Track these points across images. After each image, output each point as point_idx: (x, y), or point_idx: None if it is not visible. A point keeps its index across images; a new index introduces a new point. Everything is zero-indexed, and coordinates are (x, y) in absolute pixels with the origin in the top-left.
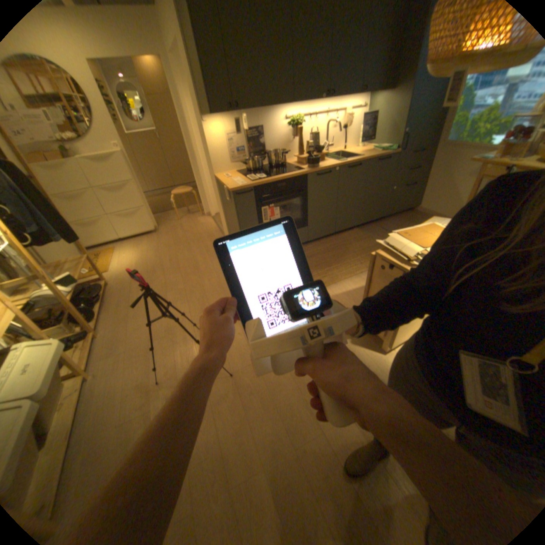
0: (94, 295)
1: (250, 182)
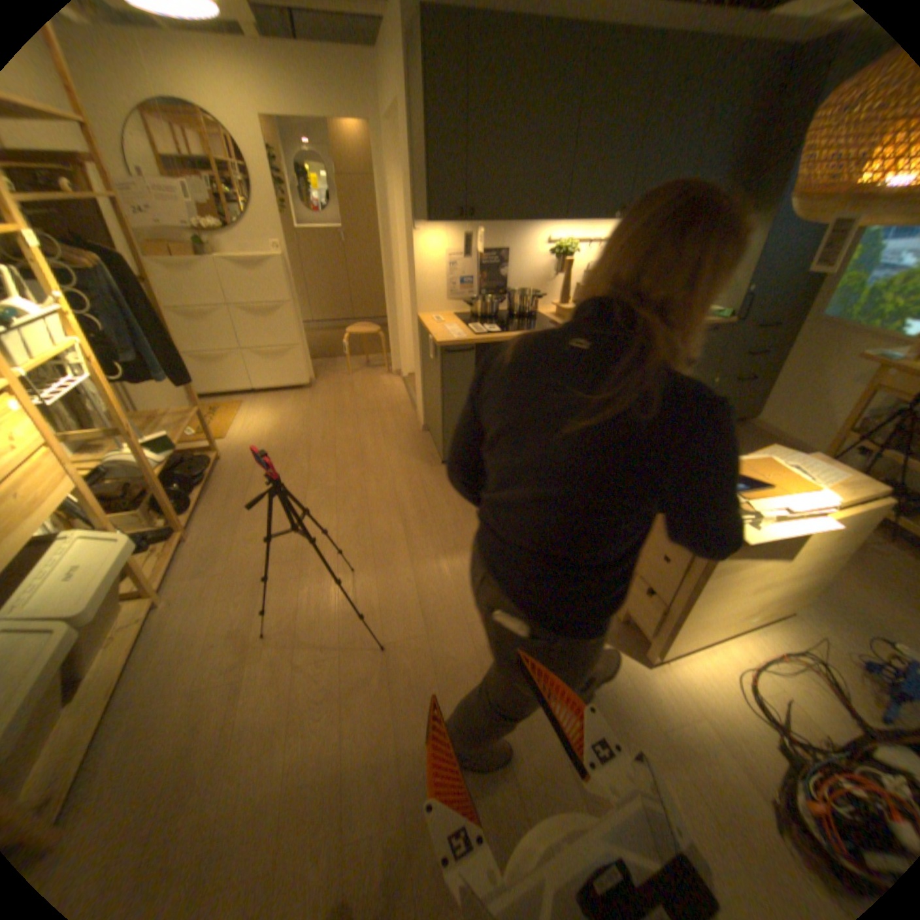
0: (198, 474)
1: (473, 336)
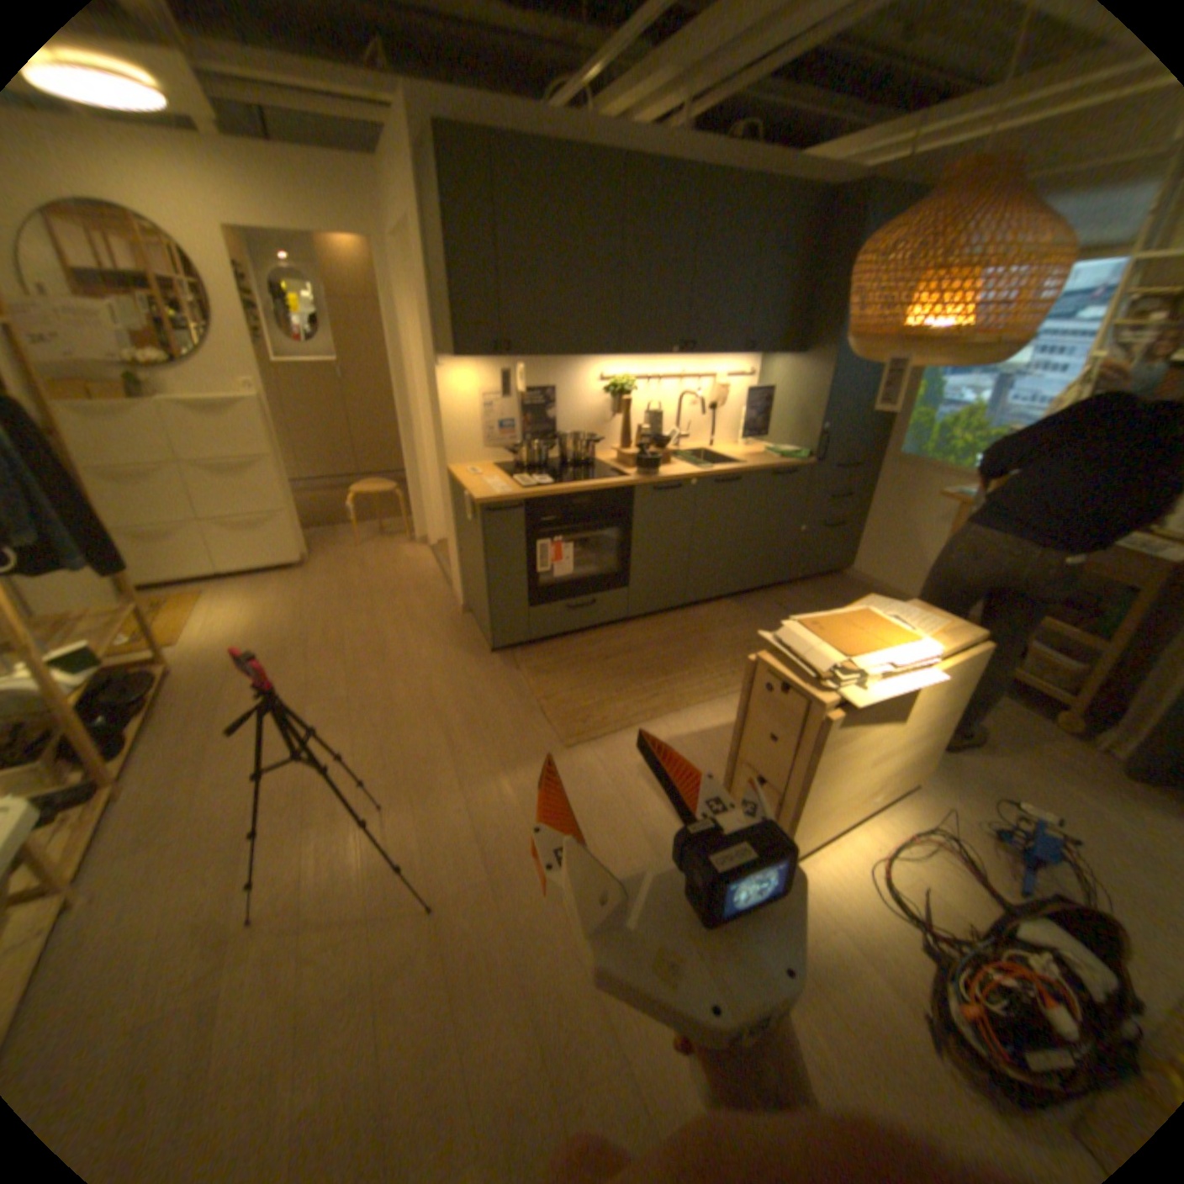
0: (136, 697)
1: (521, 490)
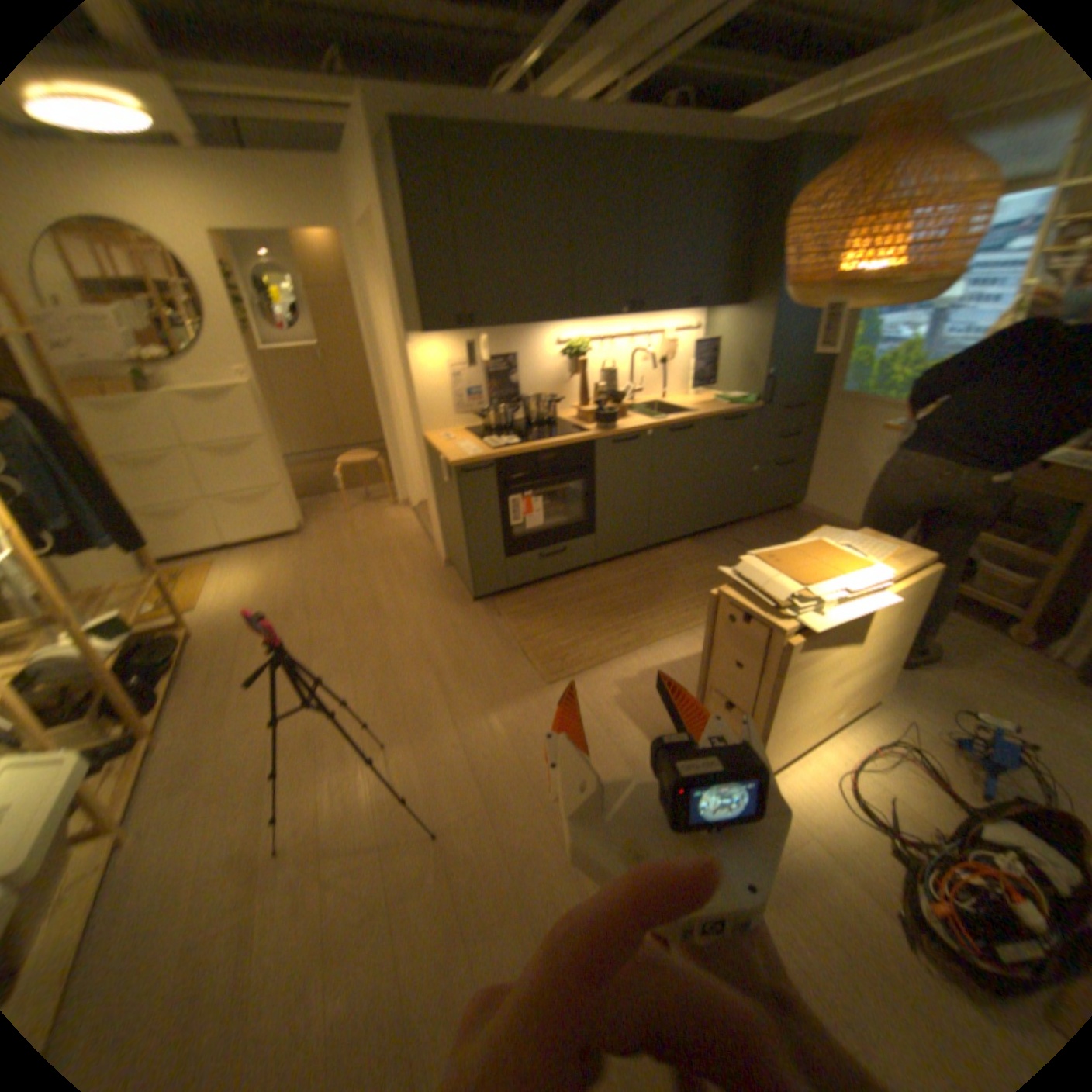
0: (160, 662)
1: (489, 451)
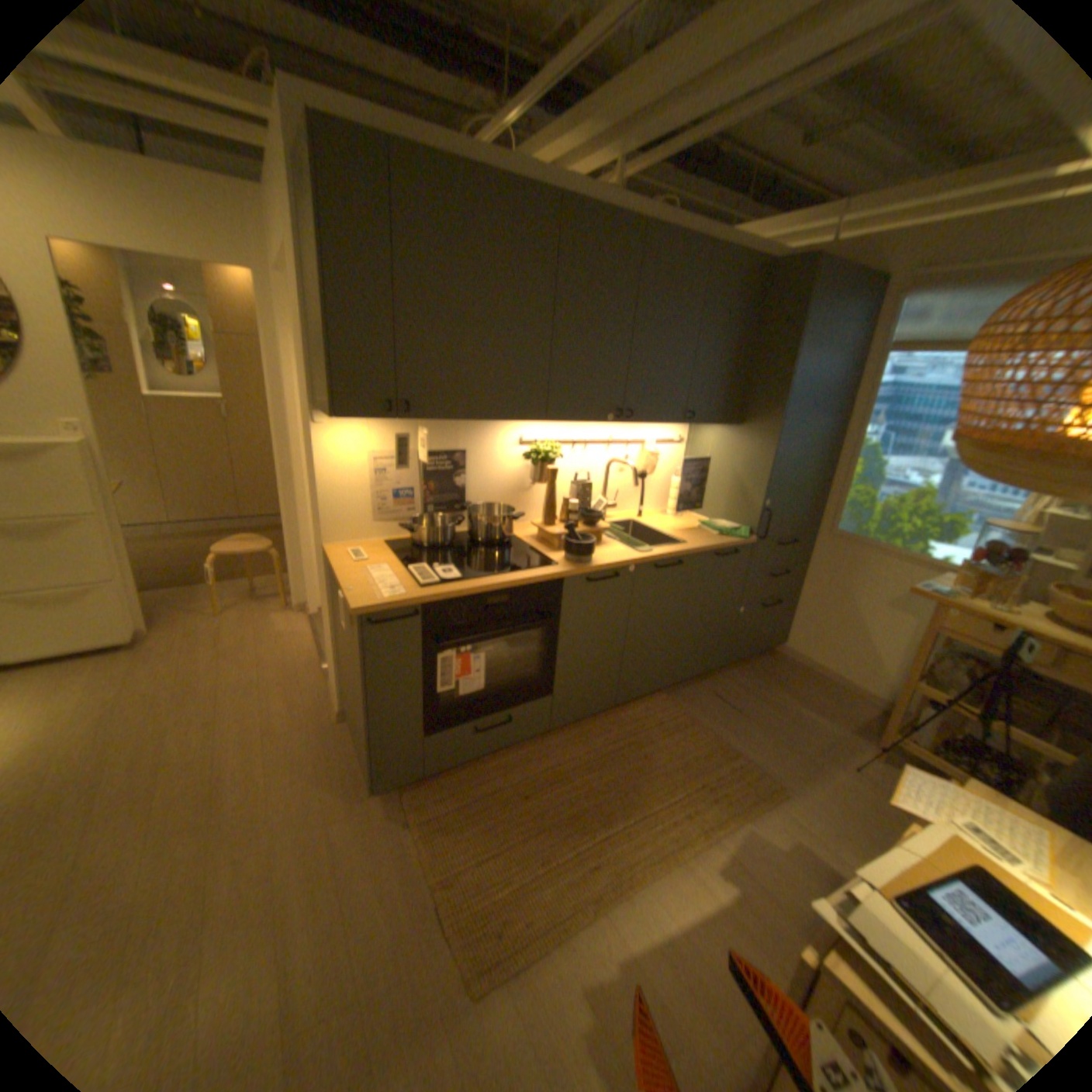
0: None
1: (418, 588)
